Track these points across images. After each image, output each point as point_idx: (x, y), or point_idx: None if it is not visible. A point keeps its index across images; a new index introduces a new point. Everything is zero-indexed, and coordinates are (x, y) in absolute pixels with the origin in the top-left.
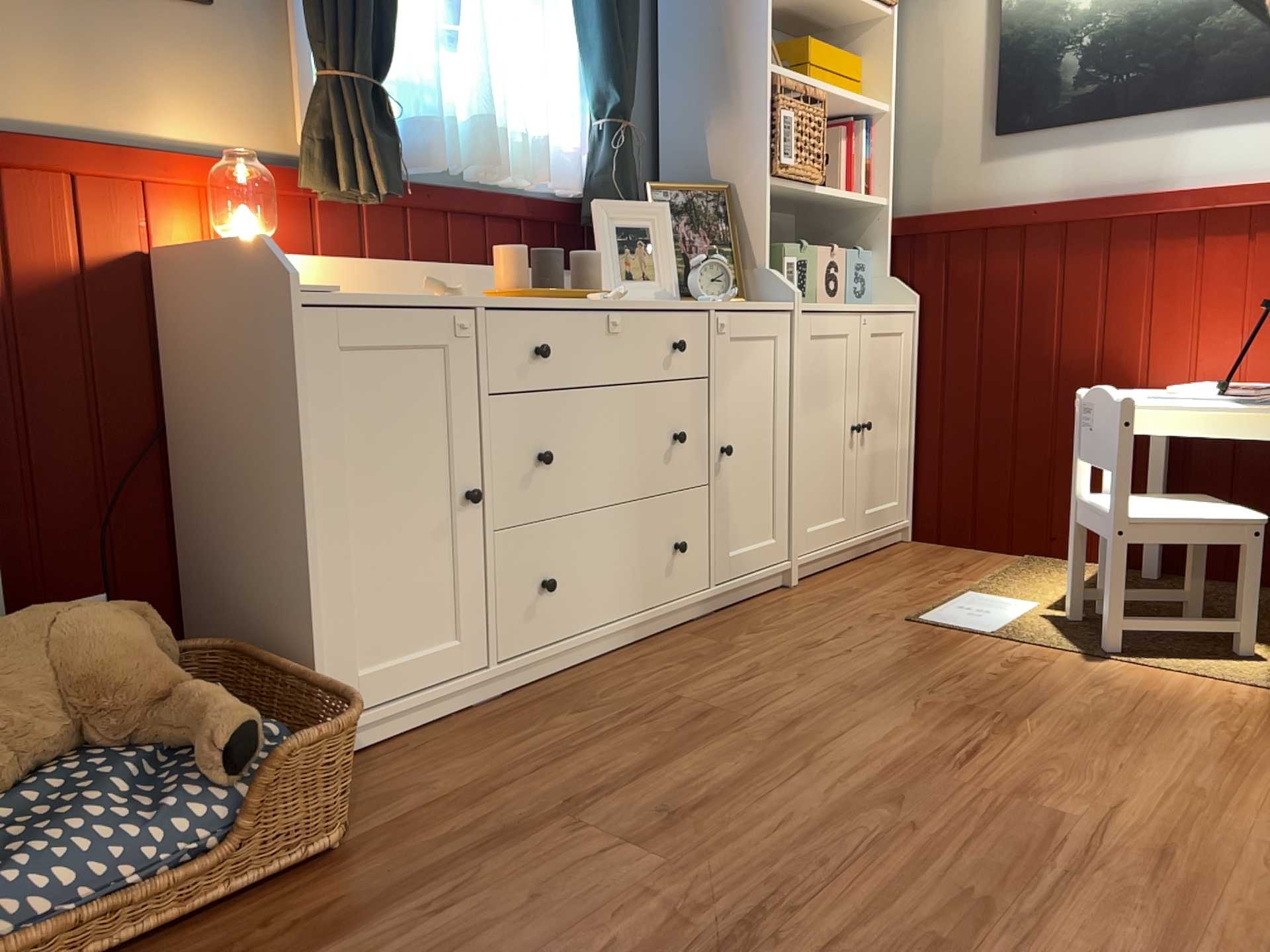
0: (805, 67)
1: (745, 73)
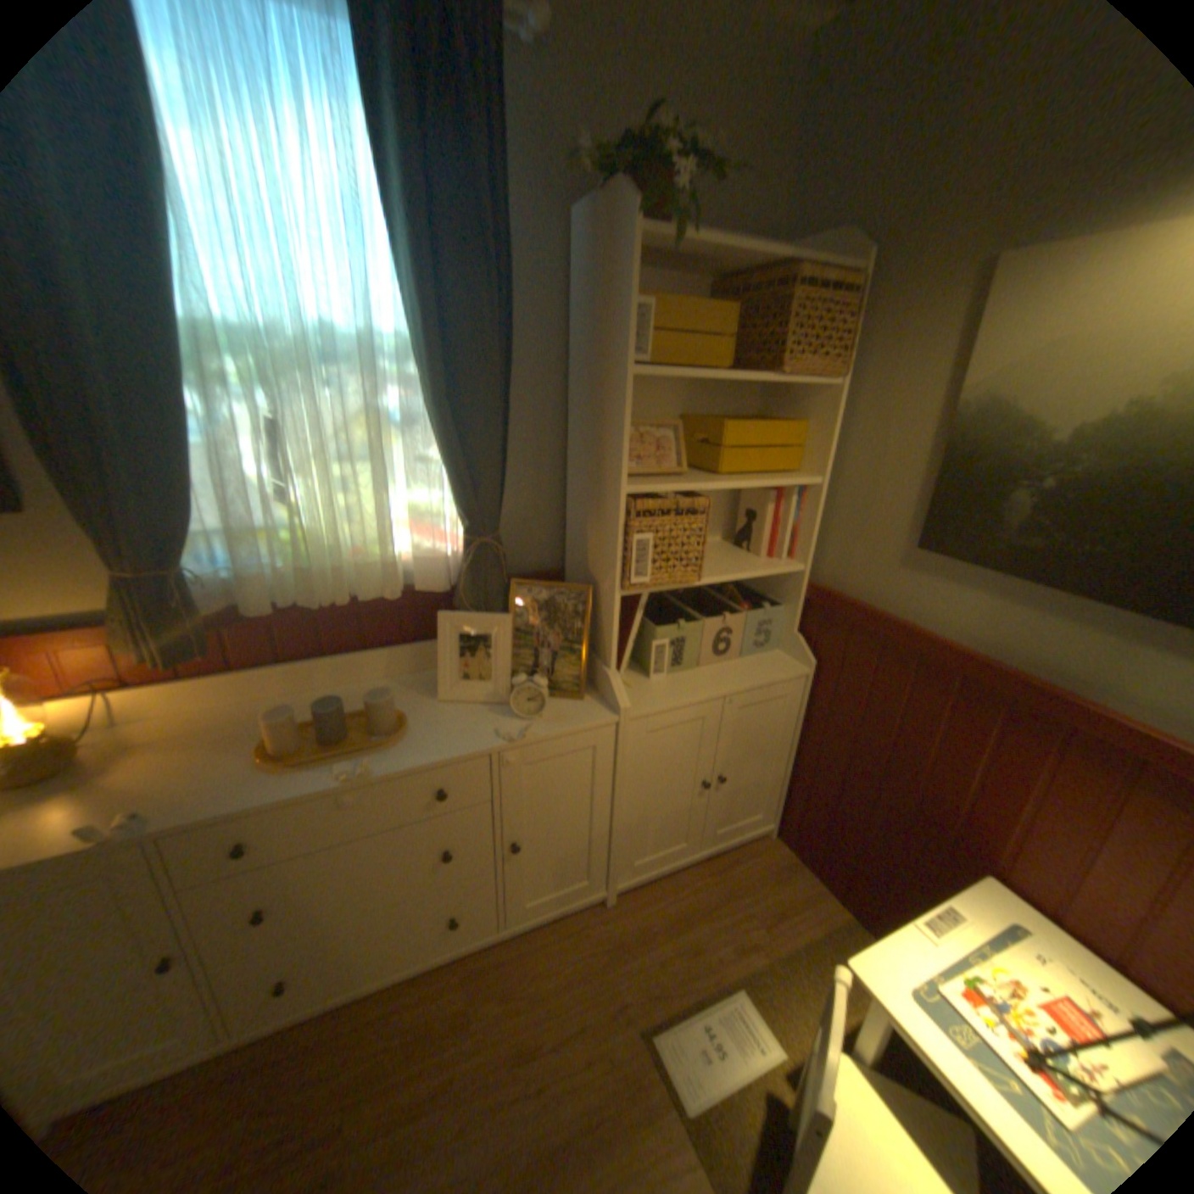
0: (720, 449)
1: (608, 489)
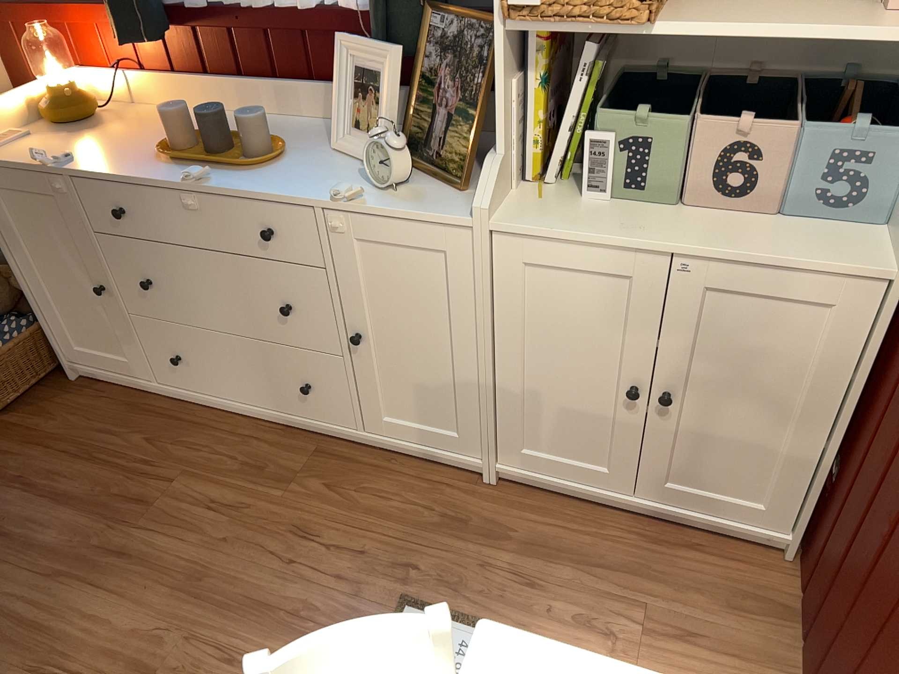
0: None
1: None
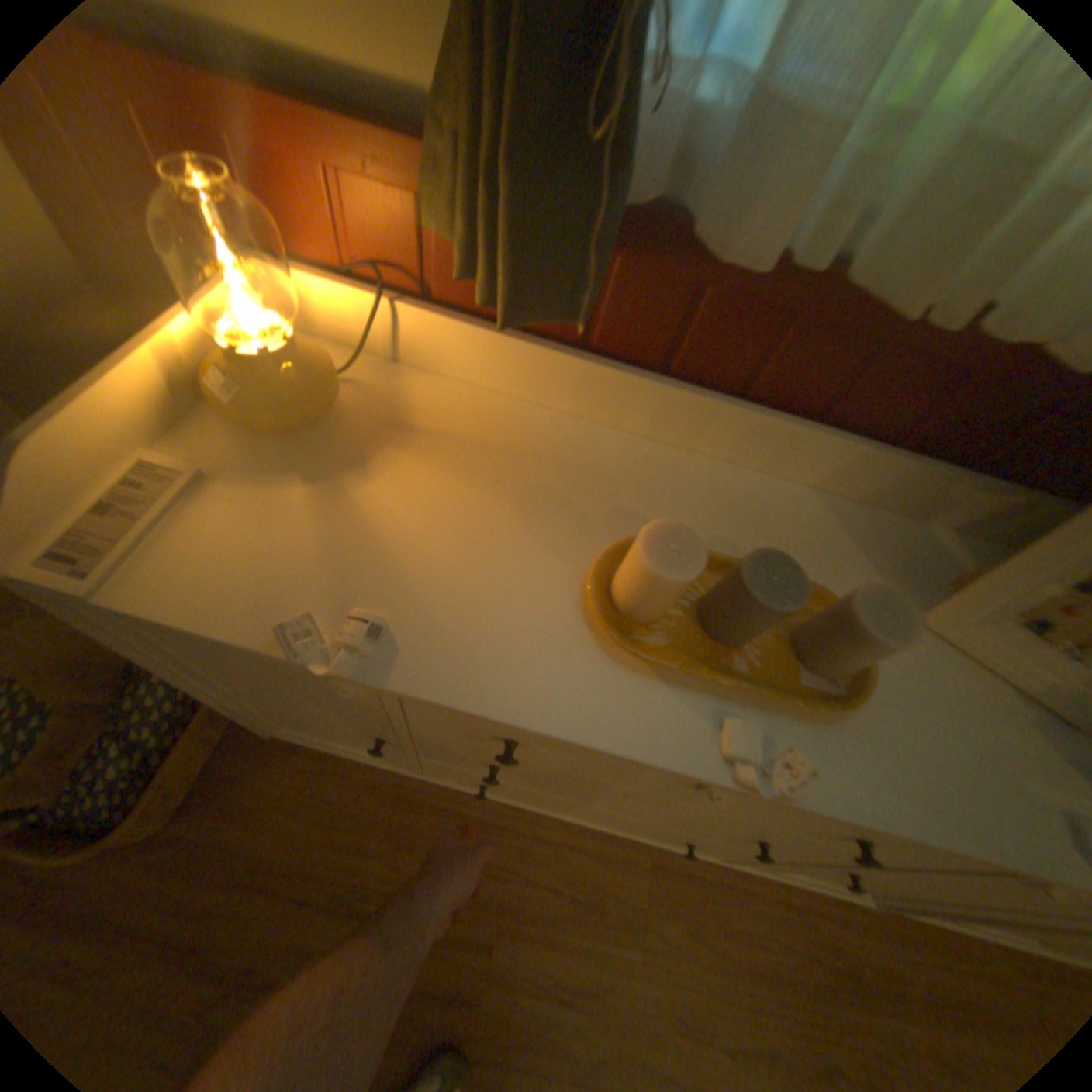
0: None
1: None
